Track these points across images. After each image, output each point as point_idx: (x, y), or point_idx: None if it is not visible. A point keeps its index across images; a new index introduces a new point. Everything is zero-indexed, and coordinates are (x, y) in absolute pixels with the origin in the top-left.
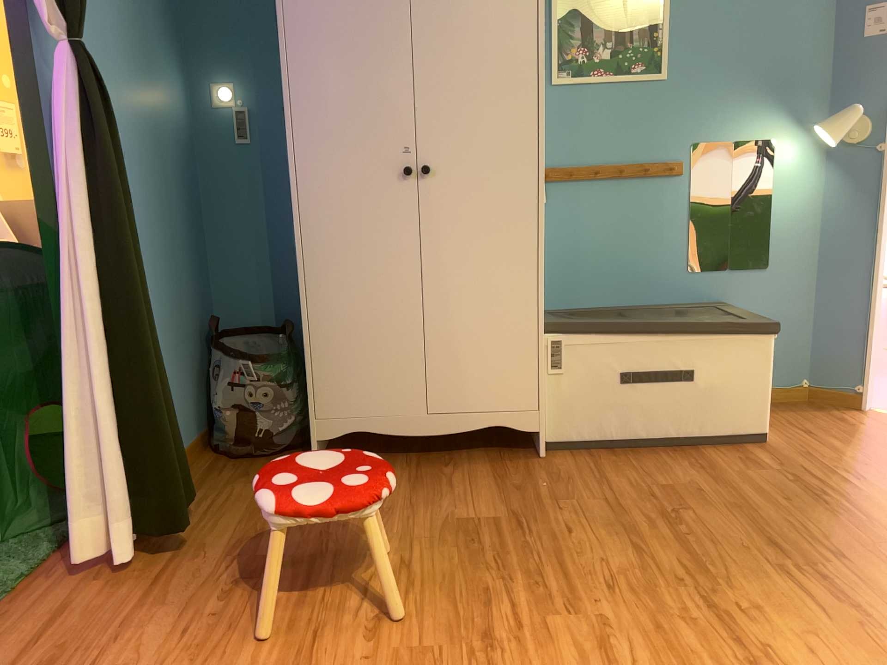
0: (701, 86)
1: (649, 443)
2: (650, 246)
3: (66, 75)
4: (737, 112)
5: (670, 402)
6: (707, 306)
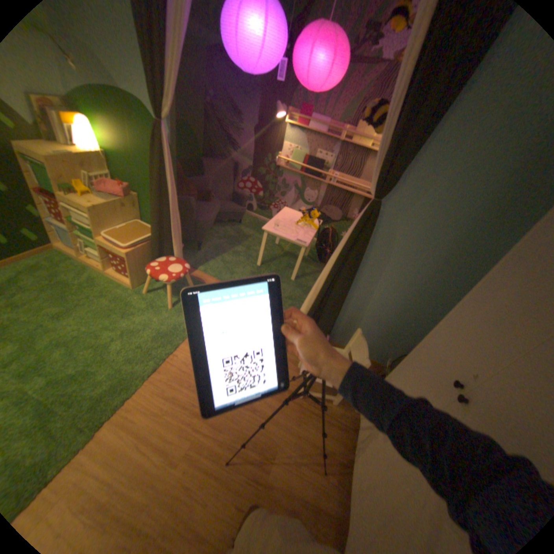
0: None
1: None
2: None
3: (365, 211)
4: None
5: None
6: None
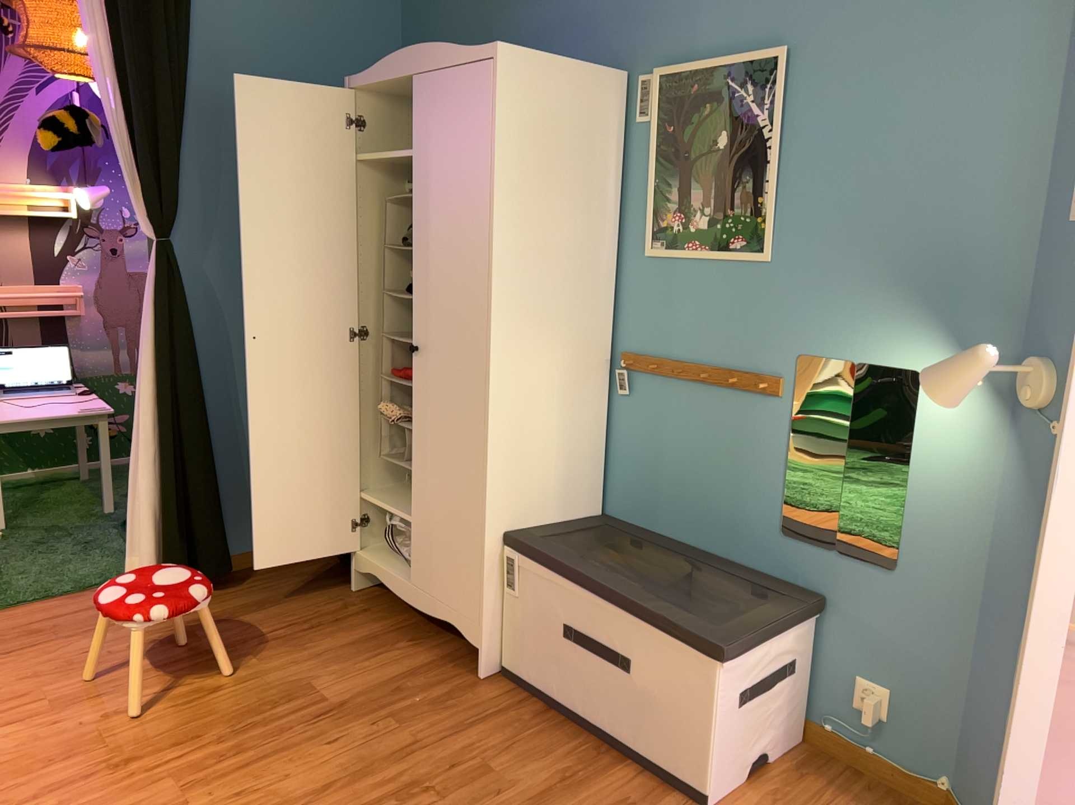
0: (817, 274)
1: (583, 727)
2: (738, 482)
3: (152, 260)
4: (866, 318)
5: (606, 689)
6: (783, 591)
